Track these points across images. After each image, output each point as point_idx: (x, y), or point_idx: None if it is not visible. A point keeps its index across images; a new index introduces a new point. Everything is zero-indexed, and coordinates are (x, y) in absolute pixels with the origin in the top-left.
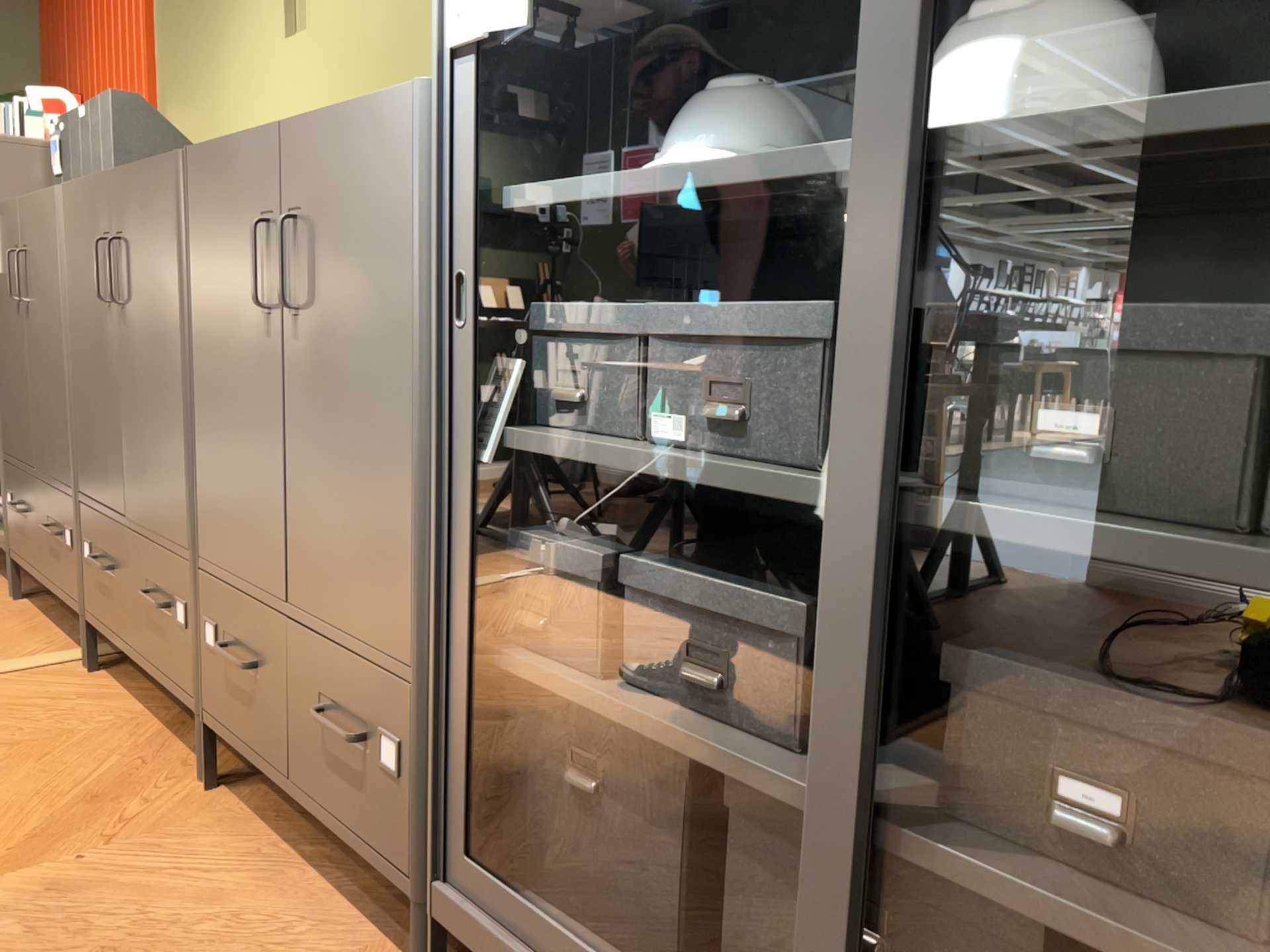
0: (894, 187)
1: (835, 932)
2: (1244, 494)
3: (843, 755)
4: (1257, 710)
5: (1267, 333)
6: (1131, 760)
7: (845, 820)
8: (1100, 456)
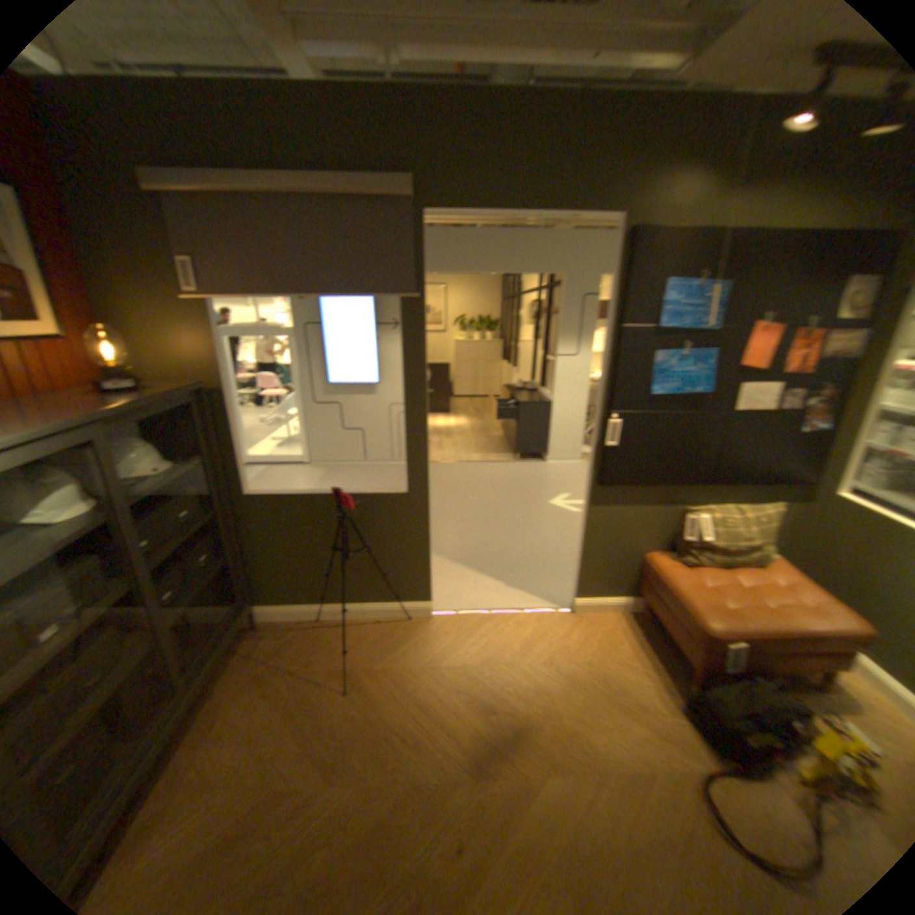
0: (119, 526)
1: (163, 662)
2: (159, 541)
3: (147, 635)
4: (160, 571)
5: (153, 519)
6: (163, 590)
7: (155, 643)
8: (146, 550)
